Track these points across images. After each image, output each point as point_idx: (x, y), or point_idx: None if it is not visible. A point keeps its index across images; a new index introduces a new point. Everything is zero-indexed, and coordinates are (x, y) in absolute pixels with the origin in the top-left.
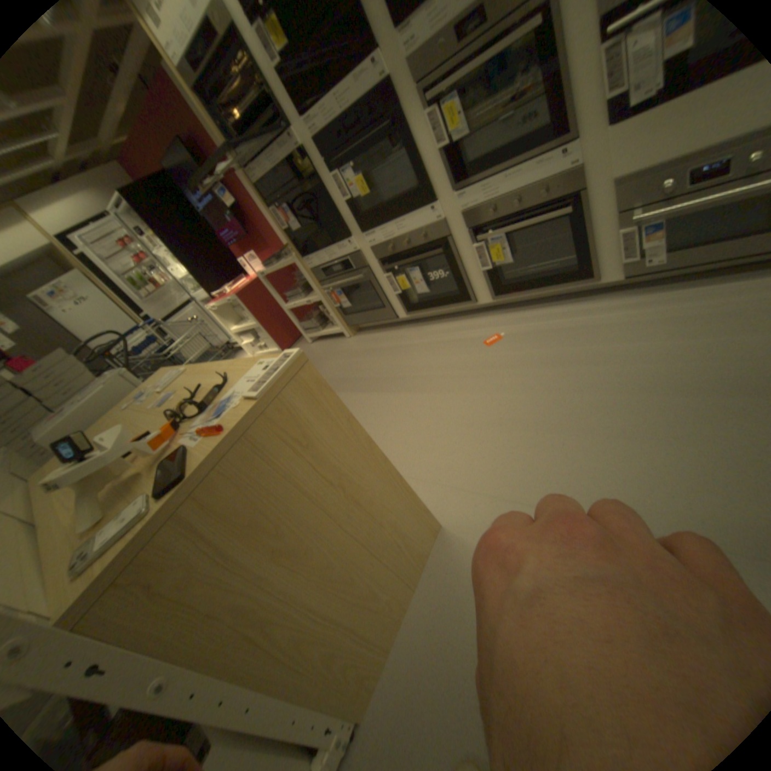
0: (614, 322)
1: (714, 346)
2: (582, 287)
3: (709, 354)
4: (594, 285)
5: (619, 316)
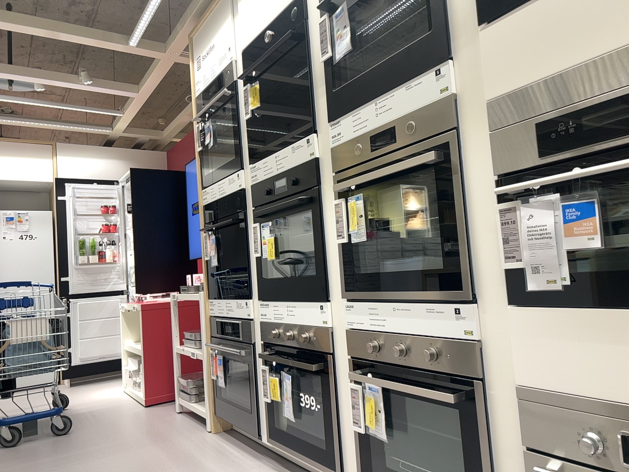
0: None
1: None
2: None
3: None
4: None
5: None
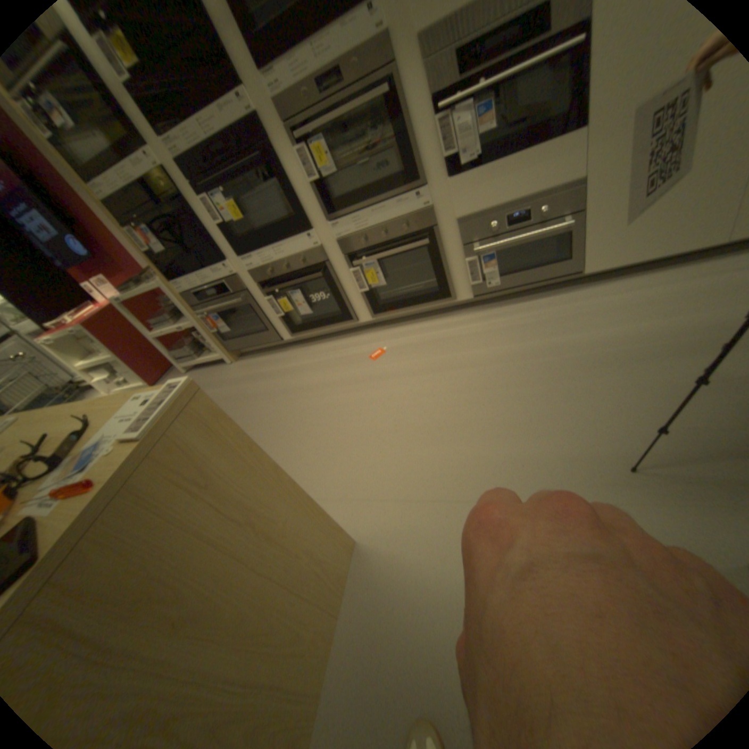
0: (471, 332)
1: (542, 345)
2: (443, 305)
3: (540, 352)
4: (452, 303)
5: (474, 326)
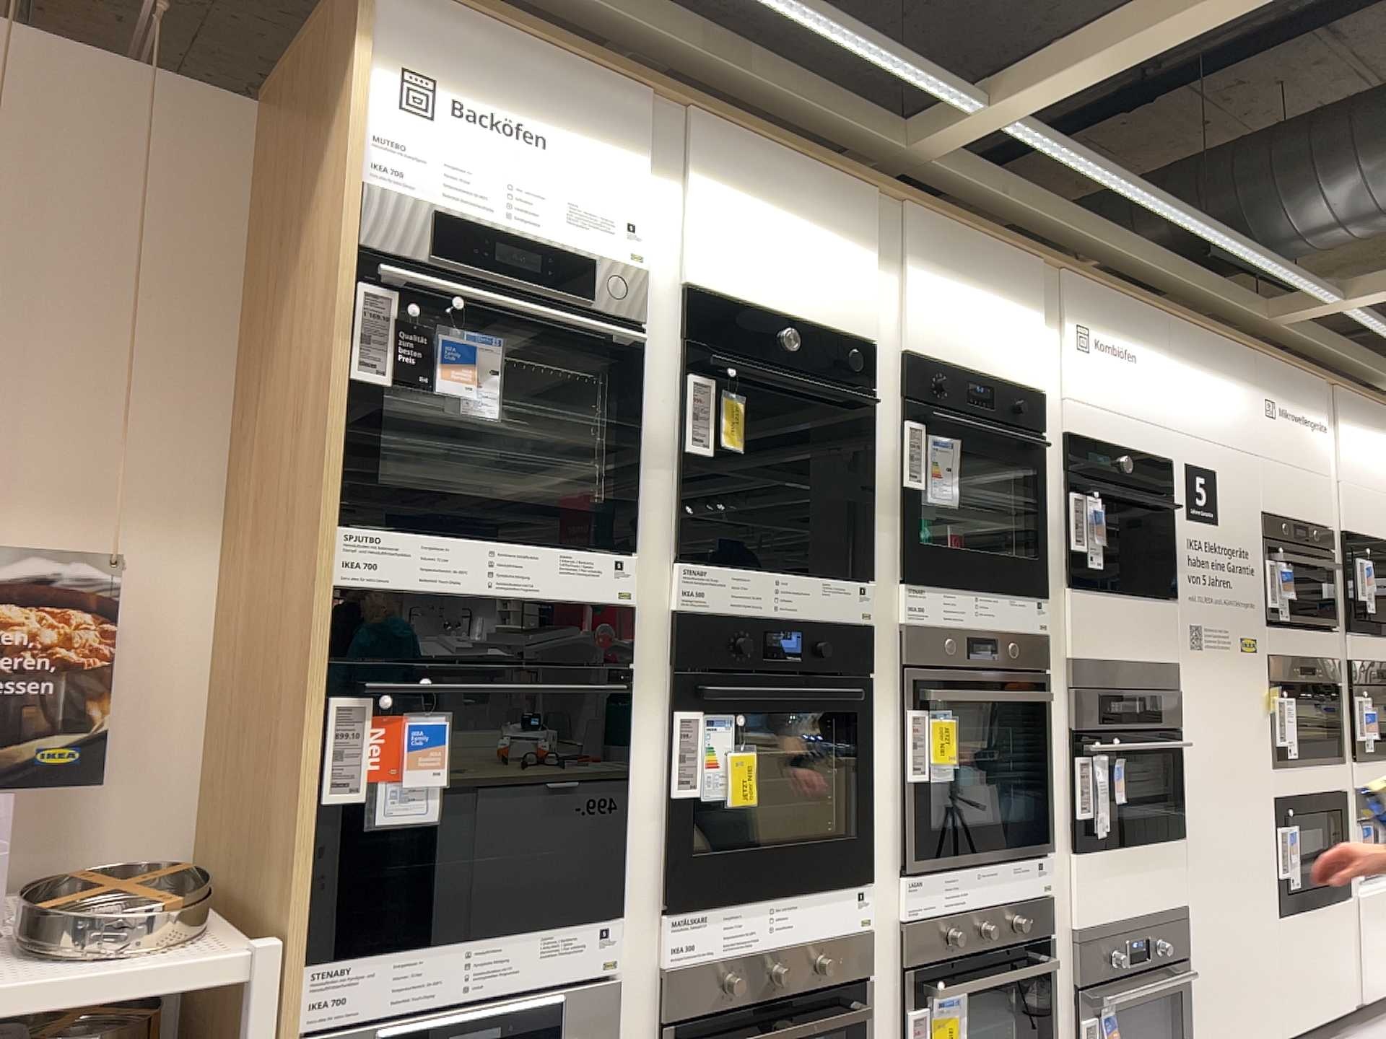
0: None
1: None
2: None
3: None
4: None
5: None
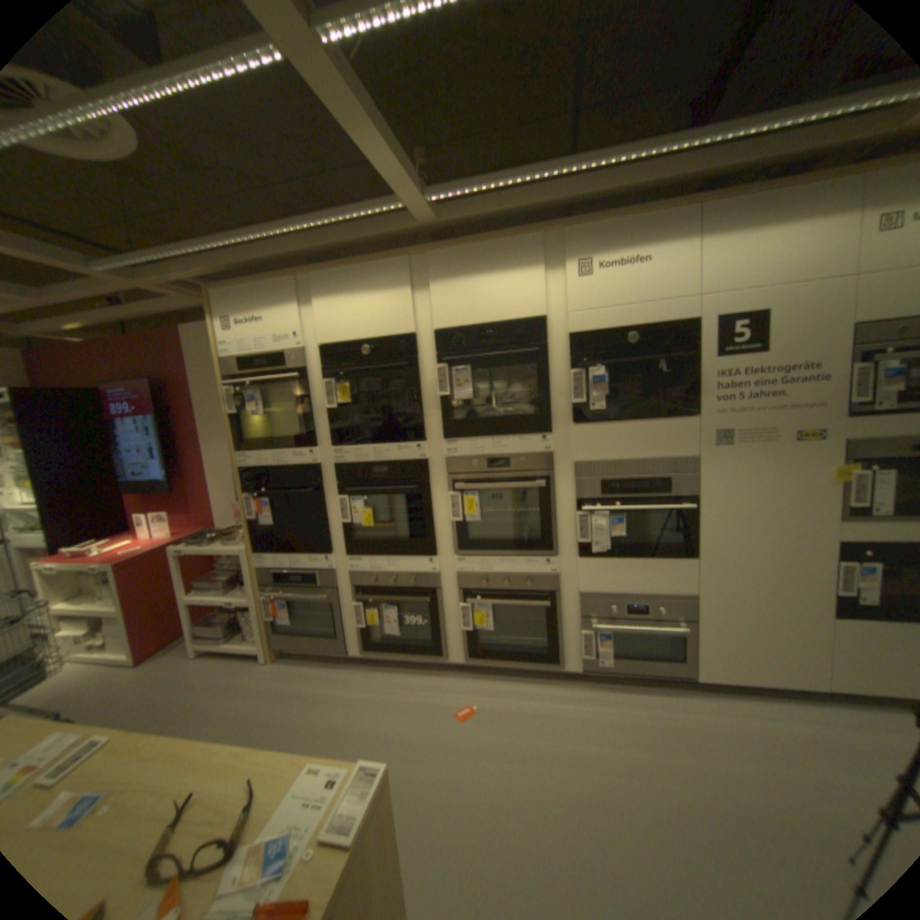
0: (580, 722)
1: (664, 770)
2: (546, 673)
3: (663, 779)
4: (557, 674)
5: (583, 716)
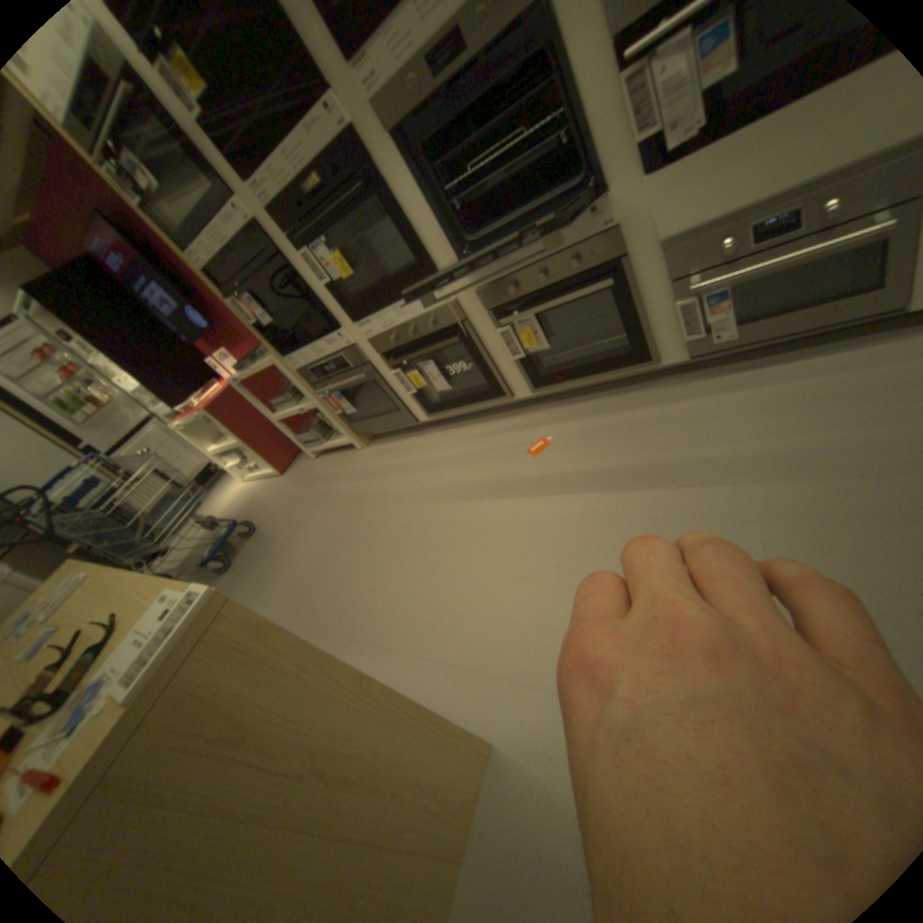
0: (685, 417)
1: (814, 448)
2: (640, 371)
3: (809, 460)
4: (655, 367)
5: (690, 408)
